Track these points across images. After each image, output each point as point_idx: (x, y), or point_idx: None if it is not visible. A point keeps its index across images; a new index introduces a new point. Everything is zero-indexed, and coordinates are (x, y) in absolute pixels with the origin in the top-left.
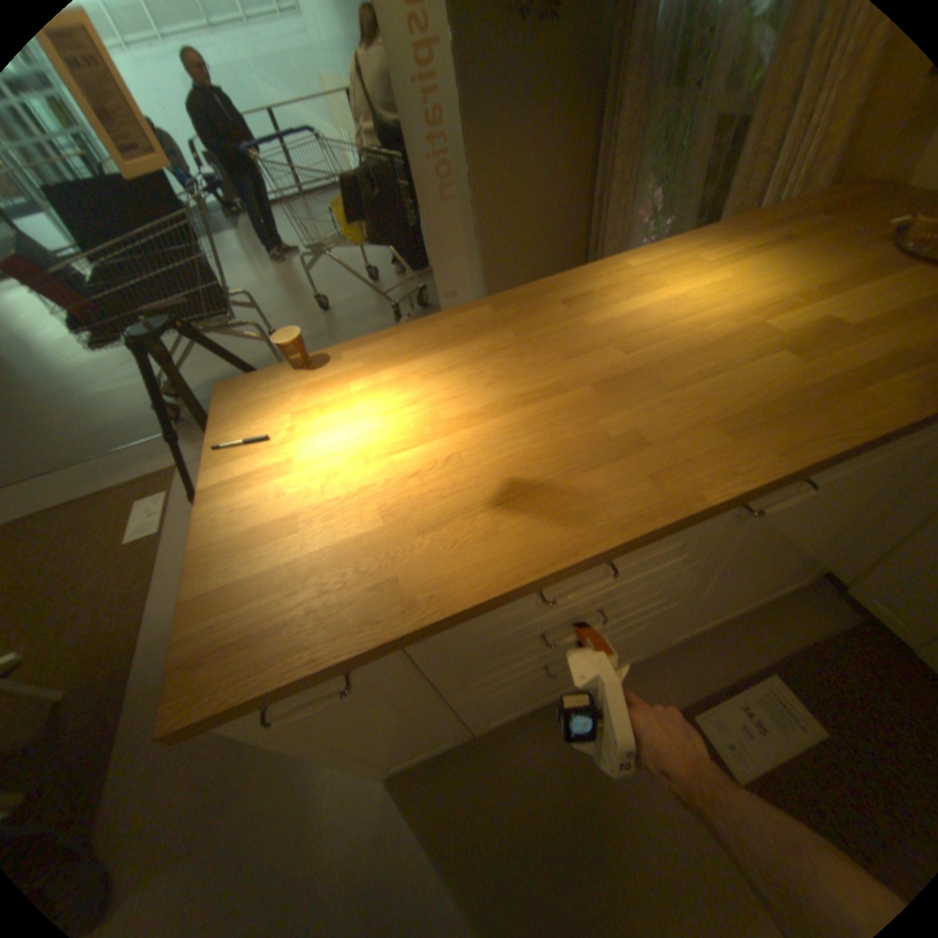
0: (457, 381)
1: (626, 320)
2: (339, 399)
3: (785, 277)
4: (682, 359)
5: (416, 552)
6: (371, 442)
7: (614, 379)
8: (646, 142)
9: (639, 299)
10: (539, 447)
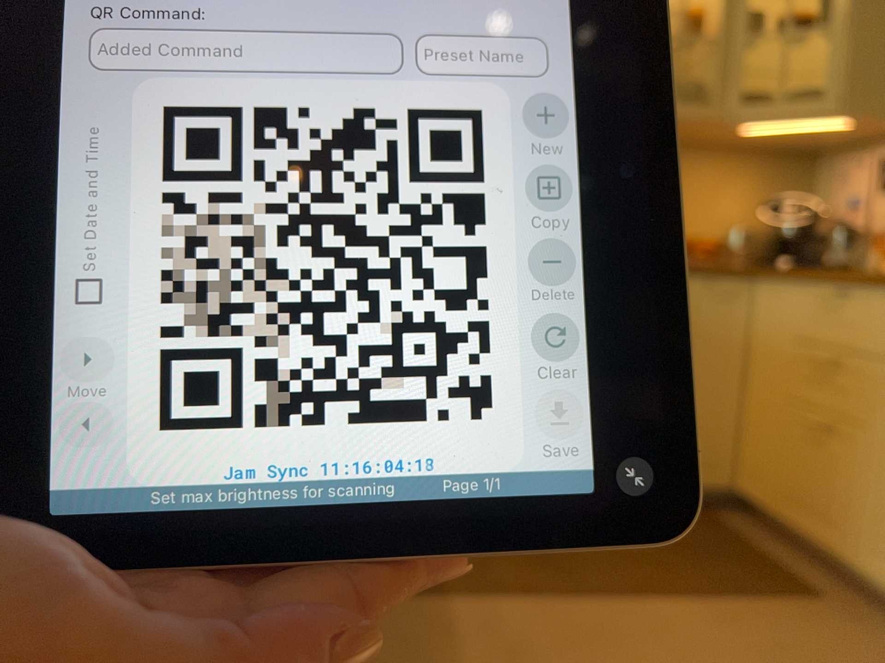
0: None
1: None
2: None
3: None
4: None
5: None
6: None
7: None
8: None
9: None
10: None
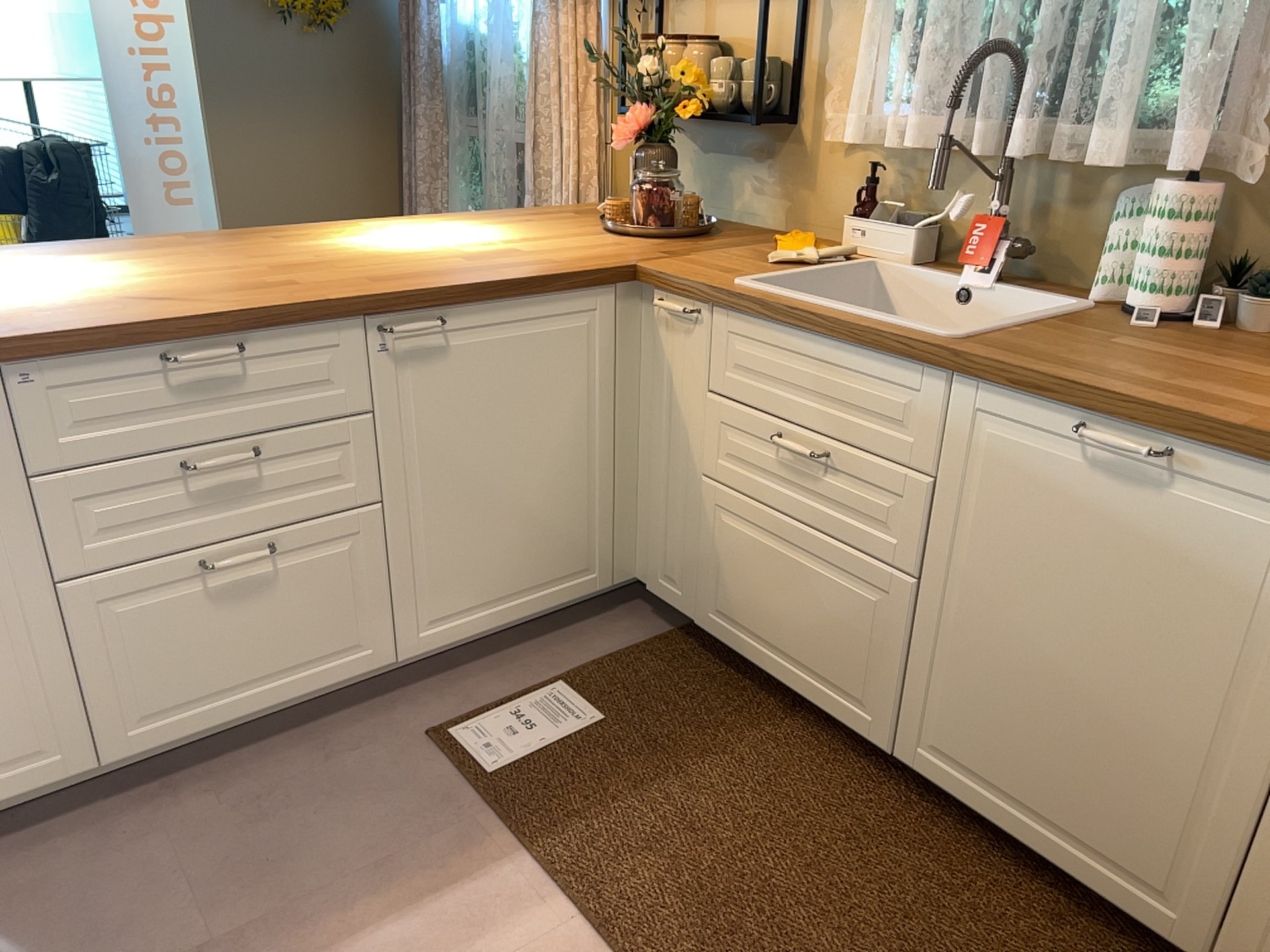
0: (123, 265)
1: (333, 246)
2: None
3: (499, 235)
4: (367, 260)
5: (38, 317)
6: (2, 286)
7: (295, 266)
8: (451, 166)
9: (356, 239)
10: (195, 286)
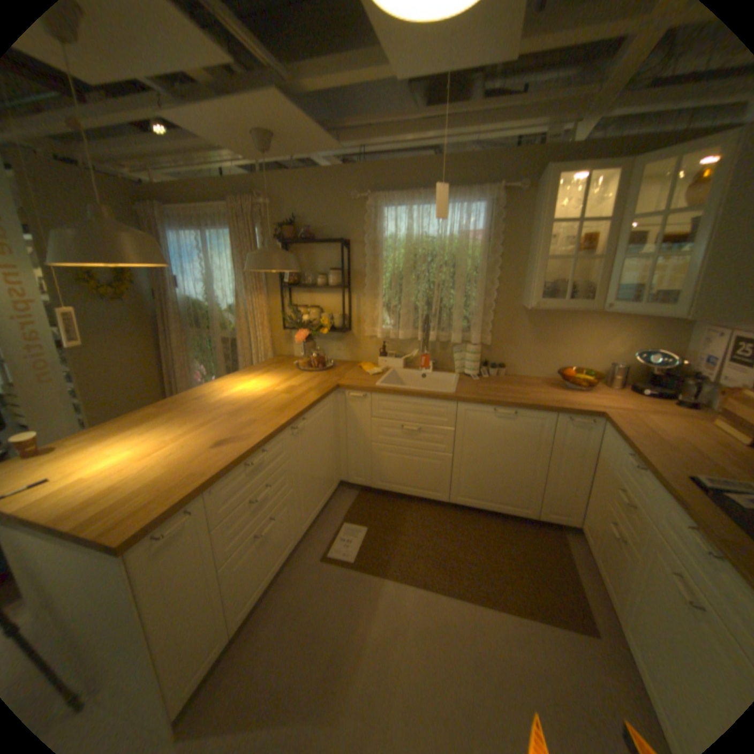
0: (161, 431)
1: (226, 399)
2: (88, 456)
3: (273, 380)
4: (254, 403)
5: (193, 467)
6: (132, 457)
7: (234, 412)
8: (189, 348)
9: (226, 393)
10: (219, 433)
